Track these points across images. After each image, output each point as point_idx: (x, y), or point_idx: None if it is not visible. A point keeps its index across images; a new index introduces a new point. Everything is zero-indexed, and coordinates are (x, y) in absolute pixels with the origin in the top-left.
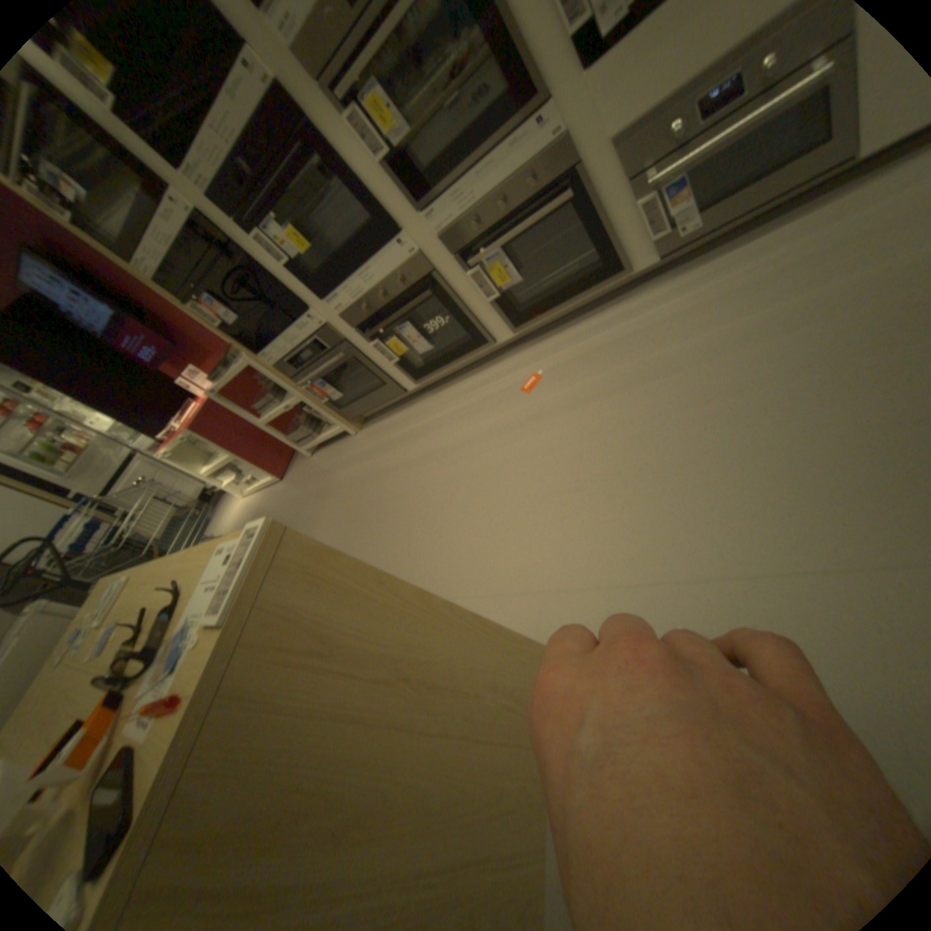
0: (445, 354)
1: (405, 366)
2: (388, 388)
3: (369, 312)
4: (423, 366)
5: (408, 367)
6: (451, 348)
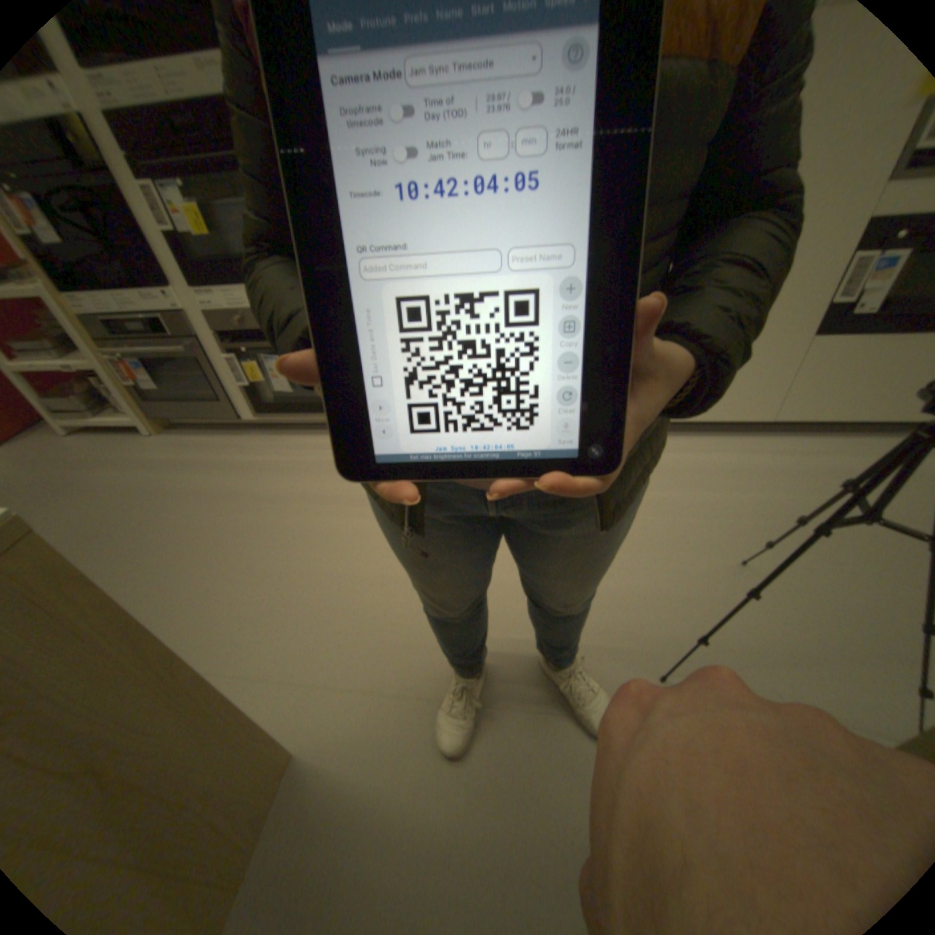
0: (300, 404)
1: (250, 394)
2: (217, 406)
3: (238, 327)
4: (270, 403)
5: (252, 397)
6: (309, 401)
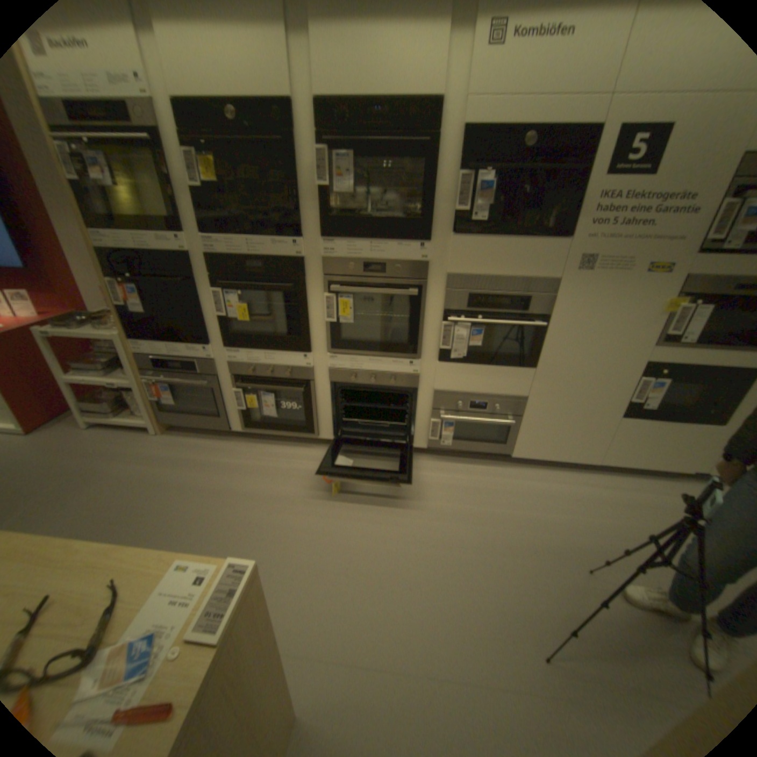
0: (279, 426)
1: (242, 415)
2: (213, 420)
3: (251, 376)
4: (255, 423)
5: (242, 416)
6: (284, 423)
